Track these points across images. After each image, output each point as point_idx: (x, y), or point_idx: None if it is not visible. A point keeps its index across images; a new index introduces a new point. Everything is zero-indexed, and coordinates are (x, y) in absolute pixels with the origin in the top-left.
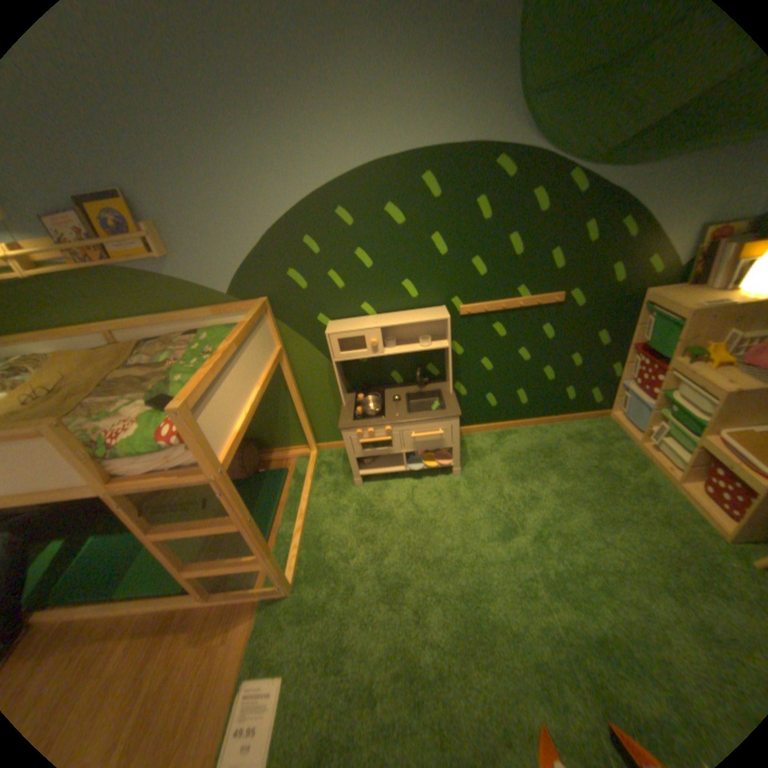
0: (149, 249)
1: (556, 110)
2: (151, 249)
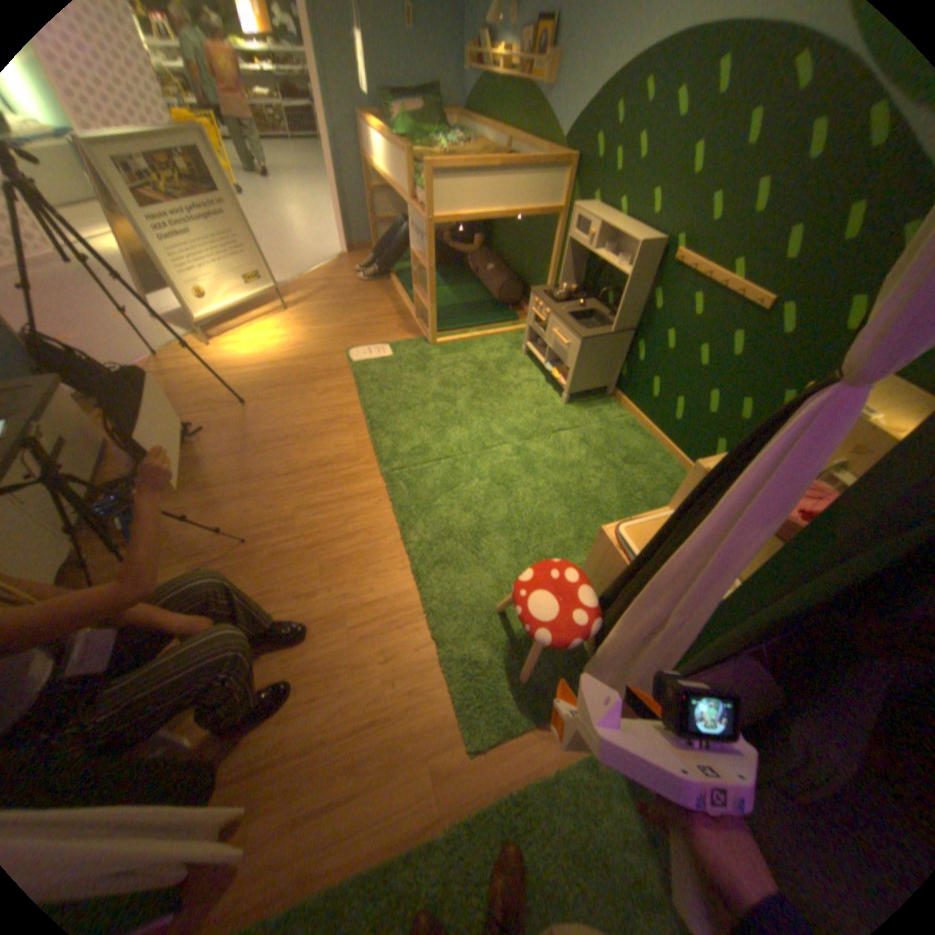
0: (549, 77)
1: None
2: (550, 77)
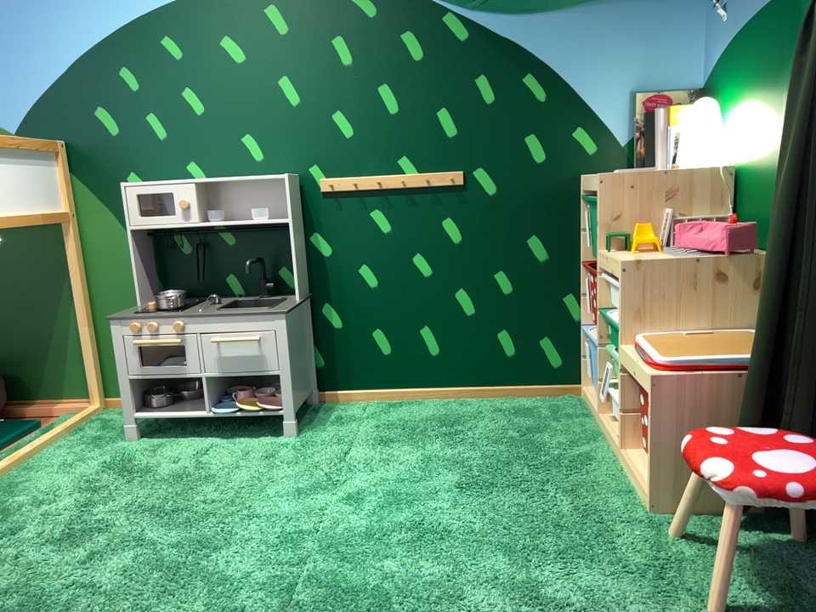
0: None
1: None
2: None
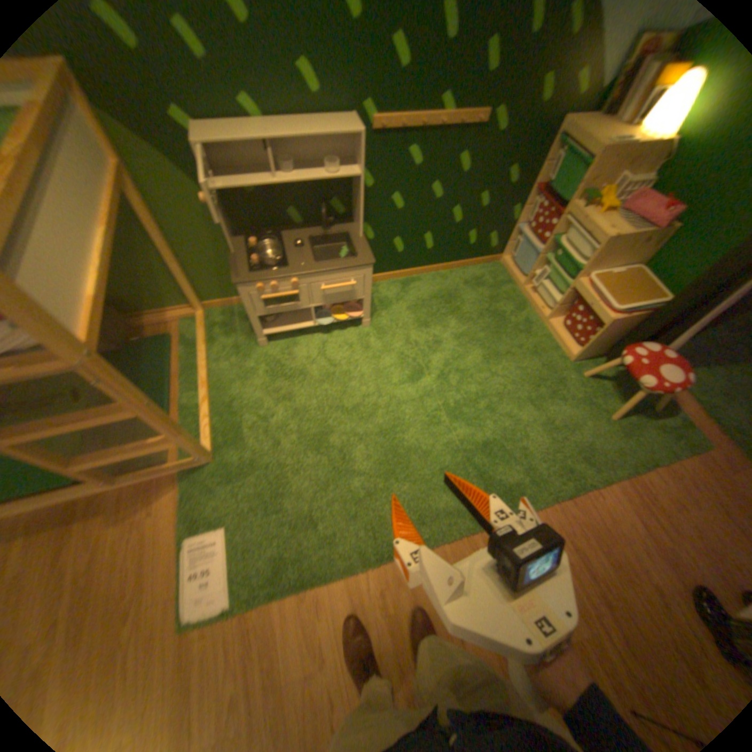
0: None
1: None
2: None
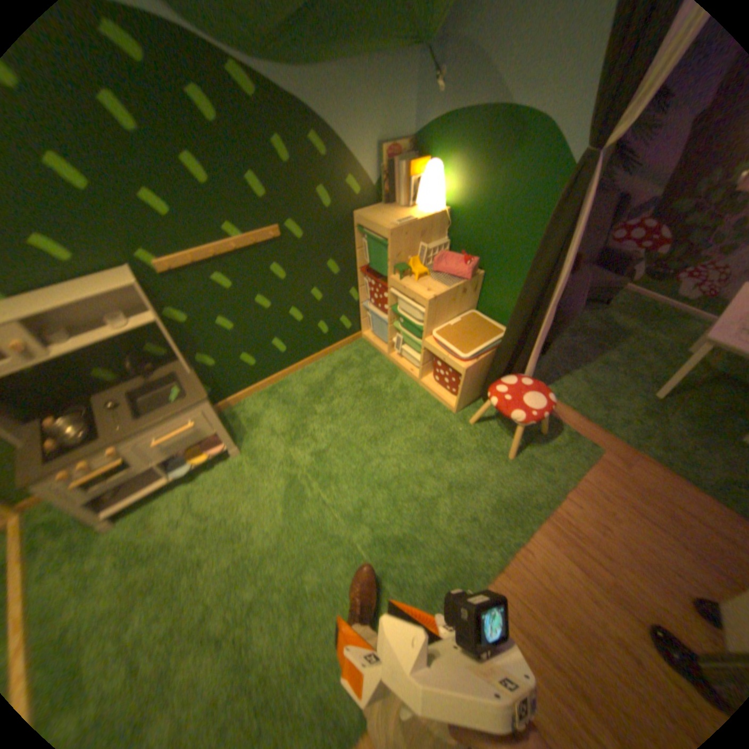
0: None
1: None
2: None
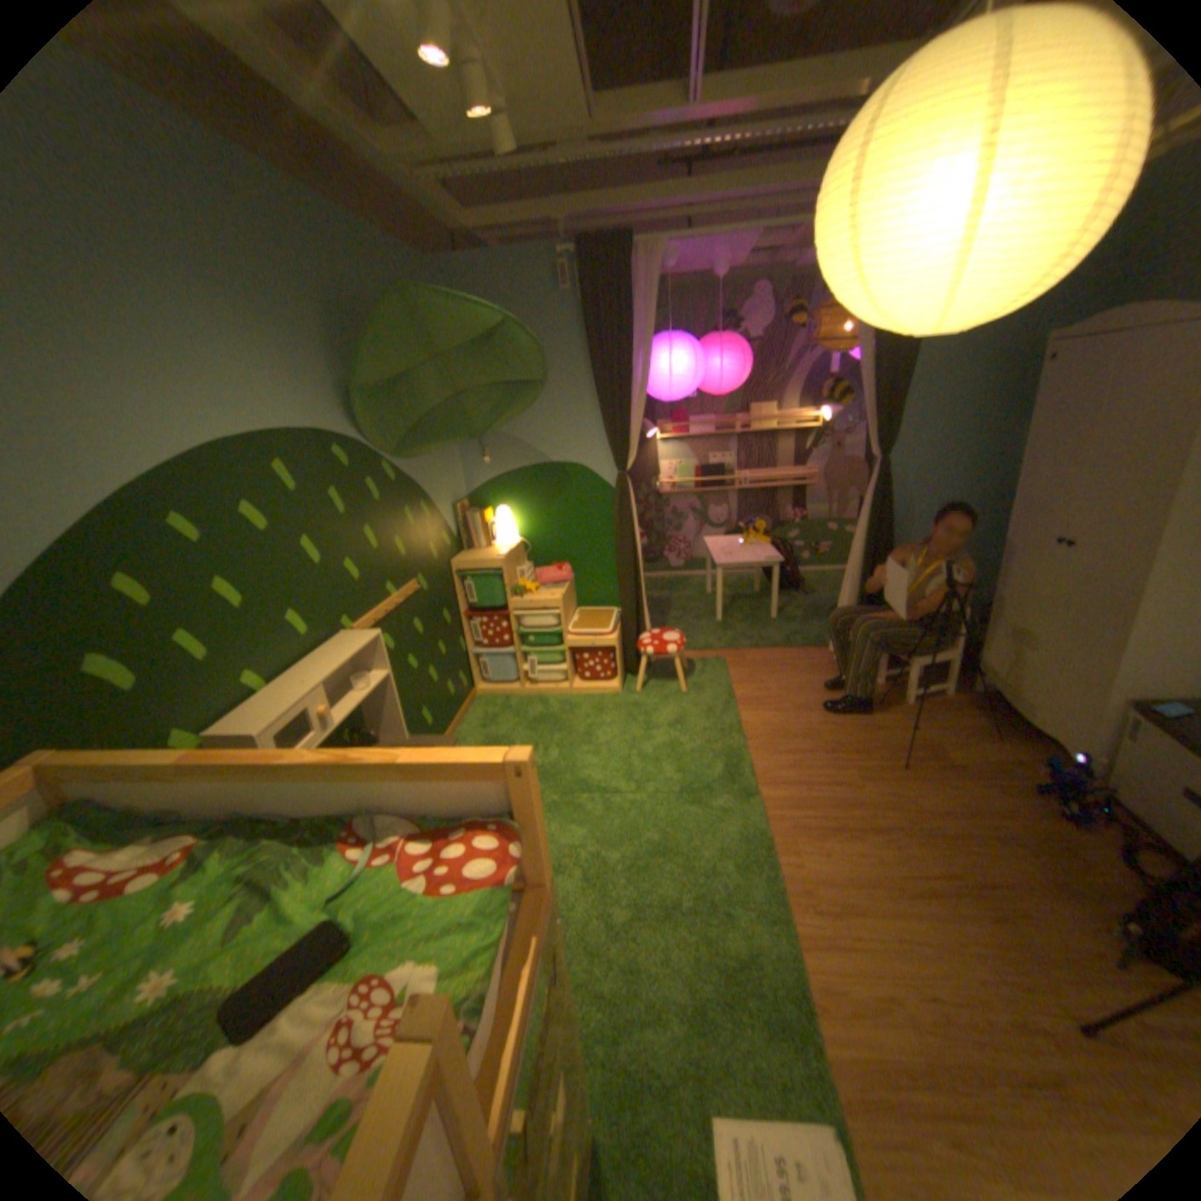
0: None
1: (368, 409)
2: None
